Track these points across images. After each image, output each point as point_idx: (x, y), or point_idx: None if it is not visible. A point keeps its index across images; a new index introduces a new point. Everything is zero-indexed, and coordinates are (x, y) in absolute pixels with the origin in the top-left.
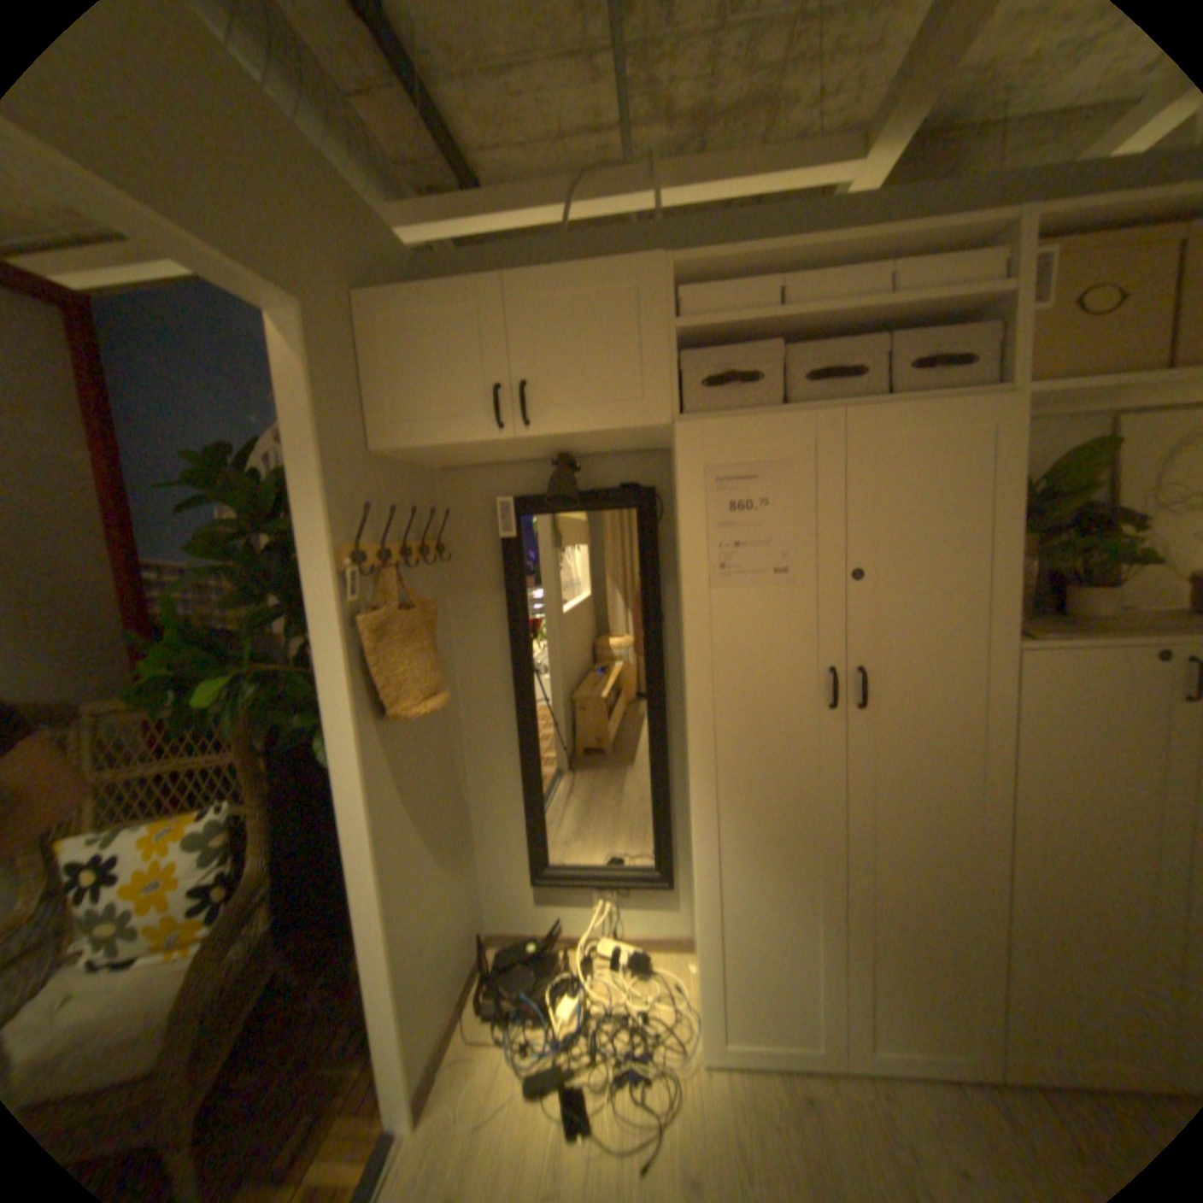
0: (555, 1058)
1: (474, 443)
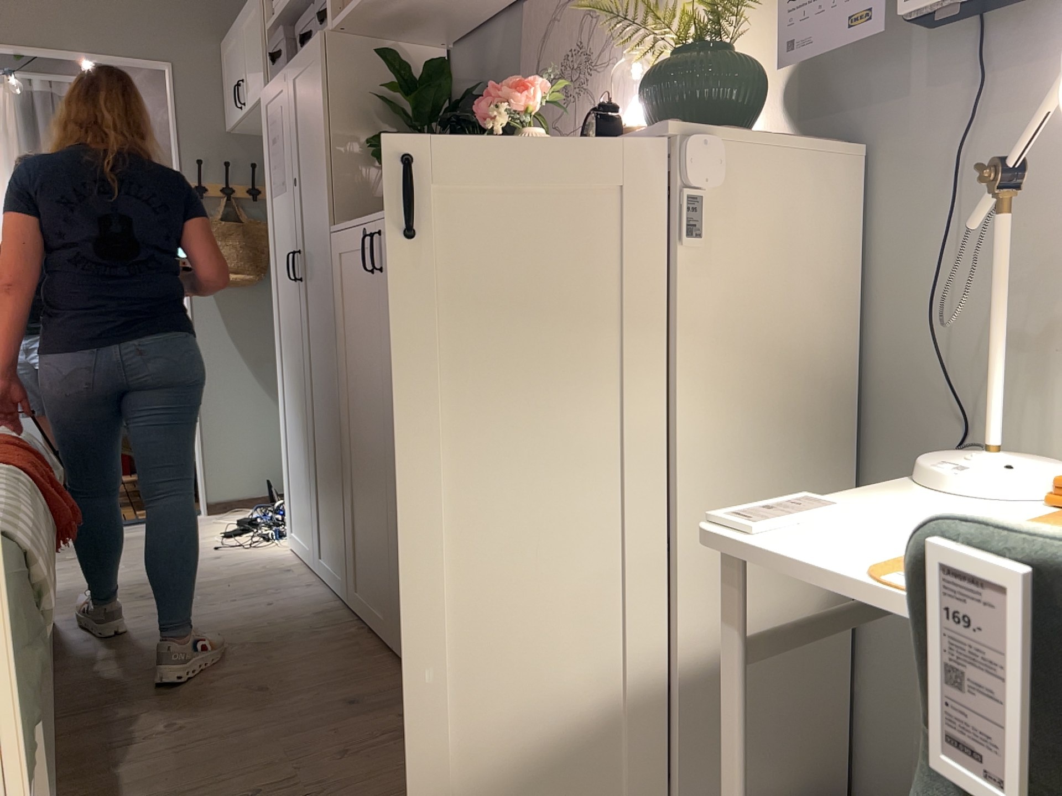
0: (267, 523)
1: (239, 118)
